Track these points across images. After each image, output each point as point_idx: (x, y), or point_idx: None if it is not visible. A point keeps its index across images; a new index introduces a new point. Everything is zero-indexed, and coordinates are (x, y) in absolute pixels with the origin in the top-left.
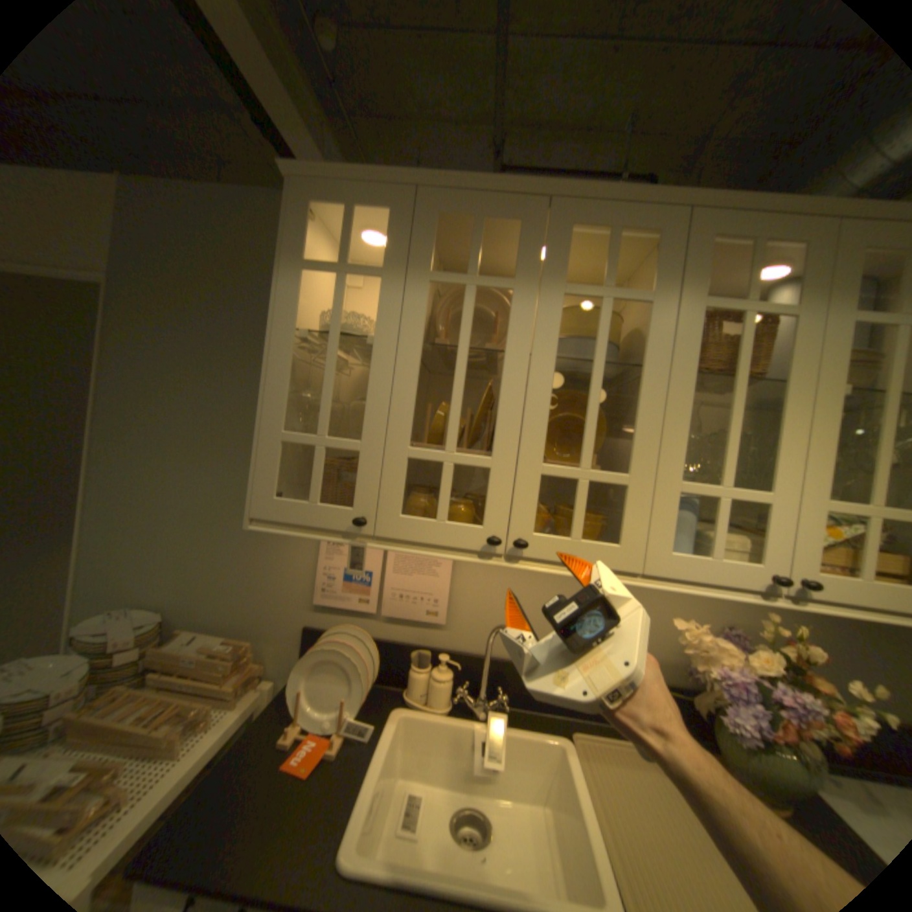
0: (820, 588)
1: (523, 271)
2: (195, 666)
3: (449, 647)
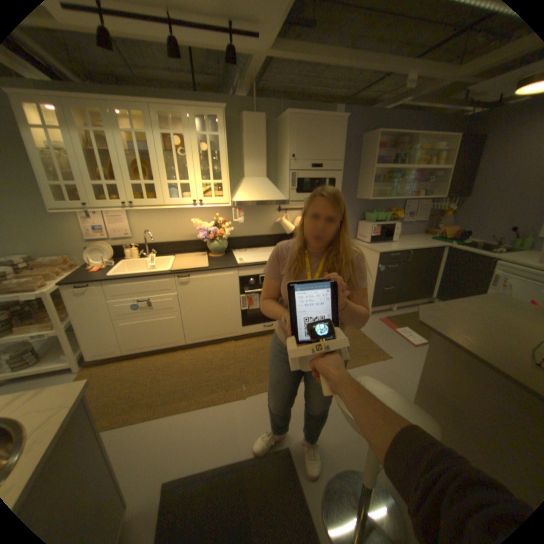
0: (201, 201)
1: (106, 126)
2: (50, 263)
3: (136, 243)
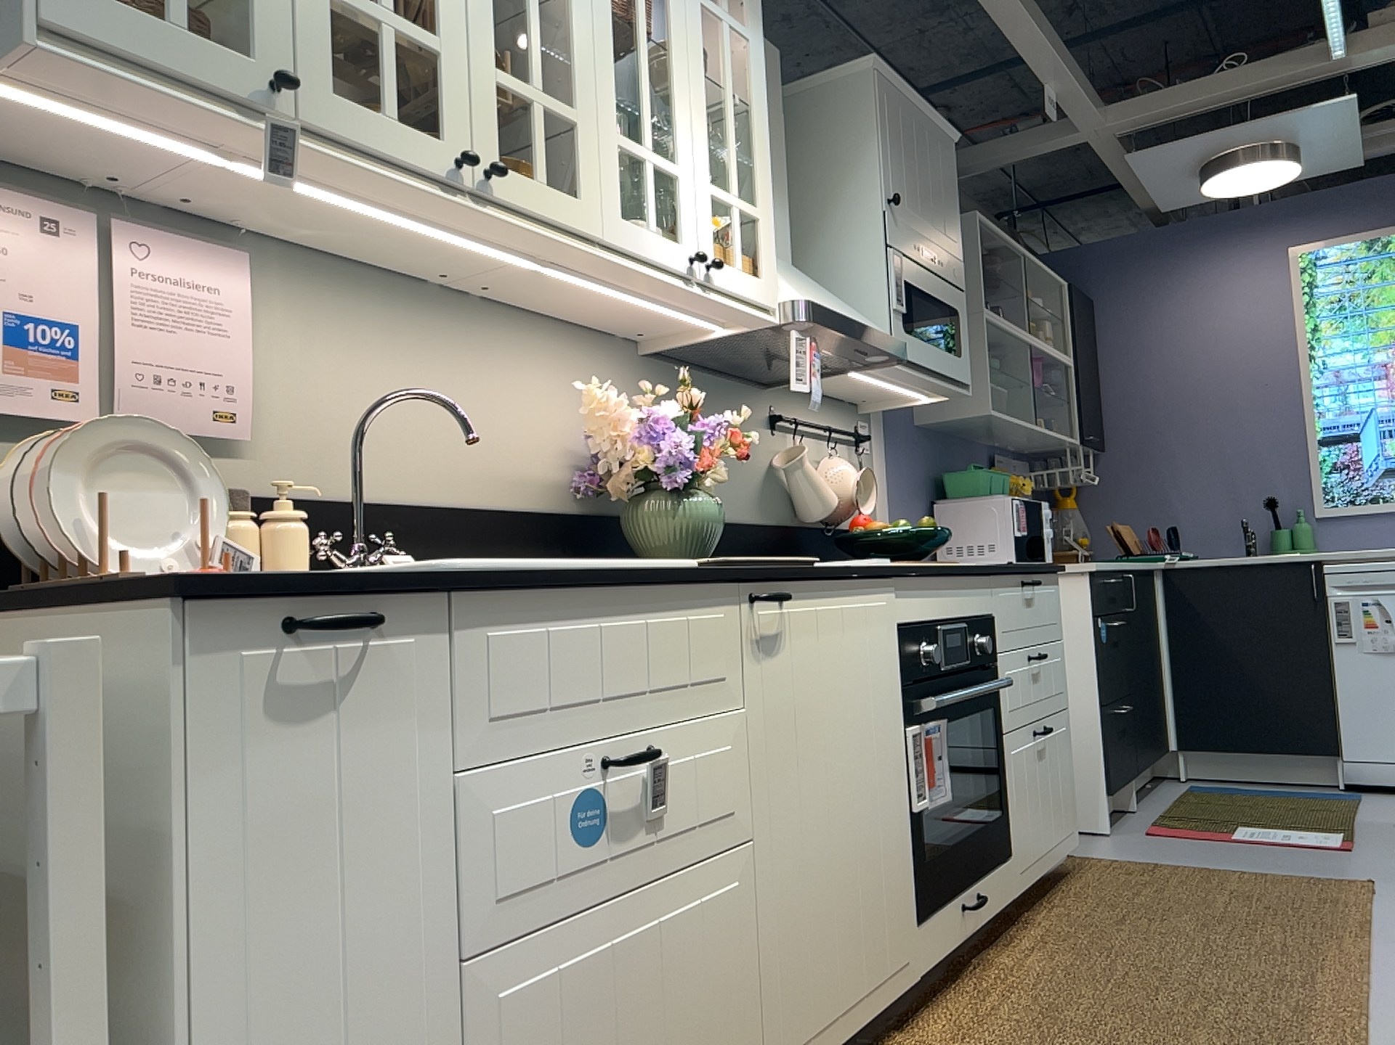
0: (723, 264)
1: None
2: None
3: (259, 492)
